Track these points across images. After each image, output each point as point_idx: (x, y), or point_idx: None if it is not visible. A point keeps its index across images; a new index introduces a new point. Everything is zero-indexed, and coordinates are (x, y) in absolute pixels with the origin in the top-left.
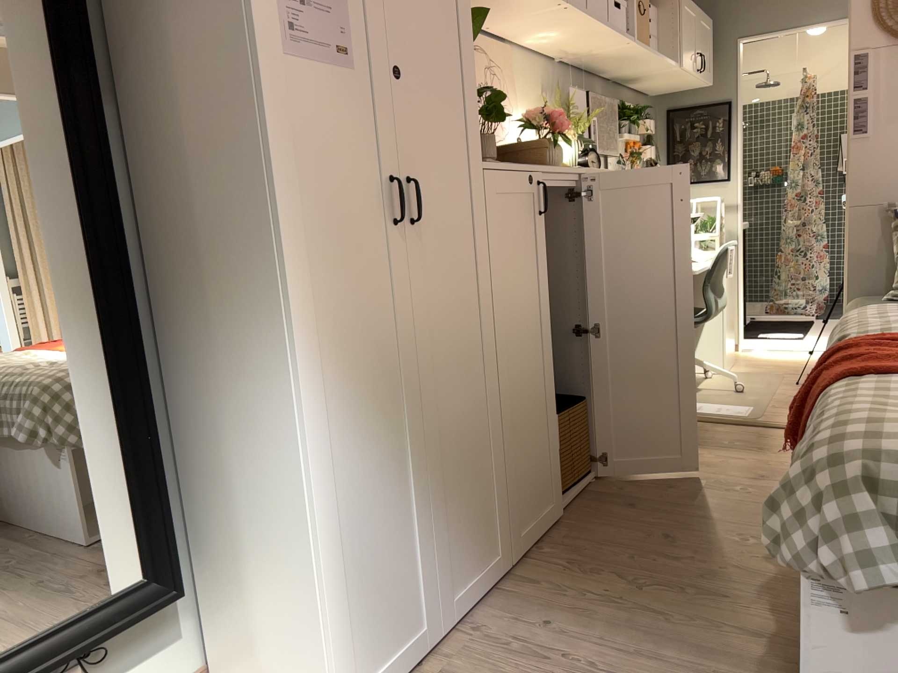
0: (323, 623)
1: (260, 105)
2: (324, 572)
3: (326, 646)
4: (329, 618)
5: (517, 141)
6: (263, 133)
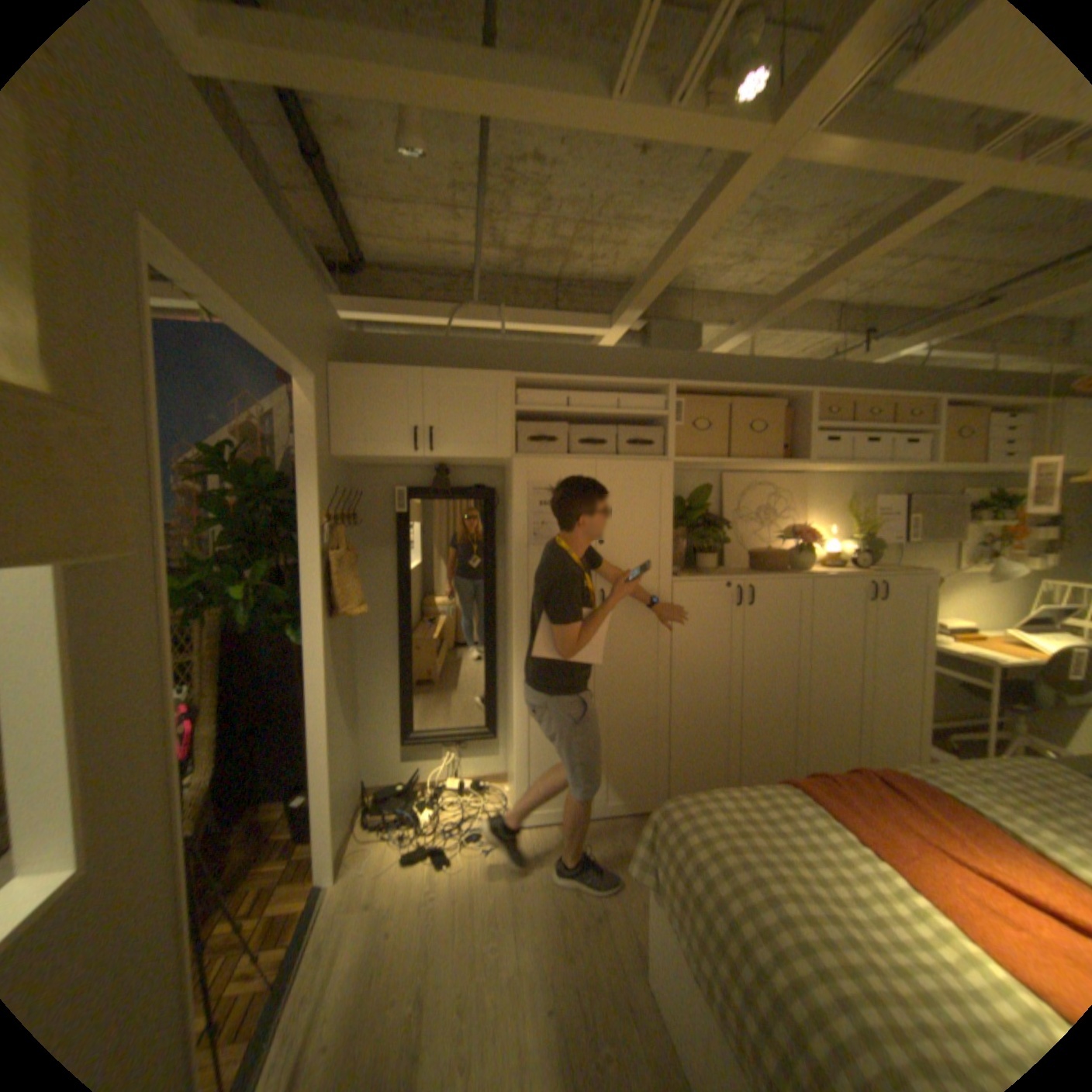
0: (516, 772)
1: (515, 568)
2: (520, 752)
3: (516, 782)
4: (520, 771)
5: (764, 551)
6: (515, 578)
